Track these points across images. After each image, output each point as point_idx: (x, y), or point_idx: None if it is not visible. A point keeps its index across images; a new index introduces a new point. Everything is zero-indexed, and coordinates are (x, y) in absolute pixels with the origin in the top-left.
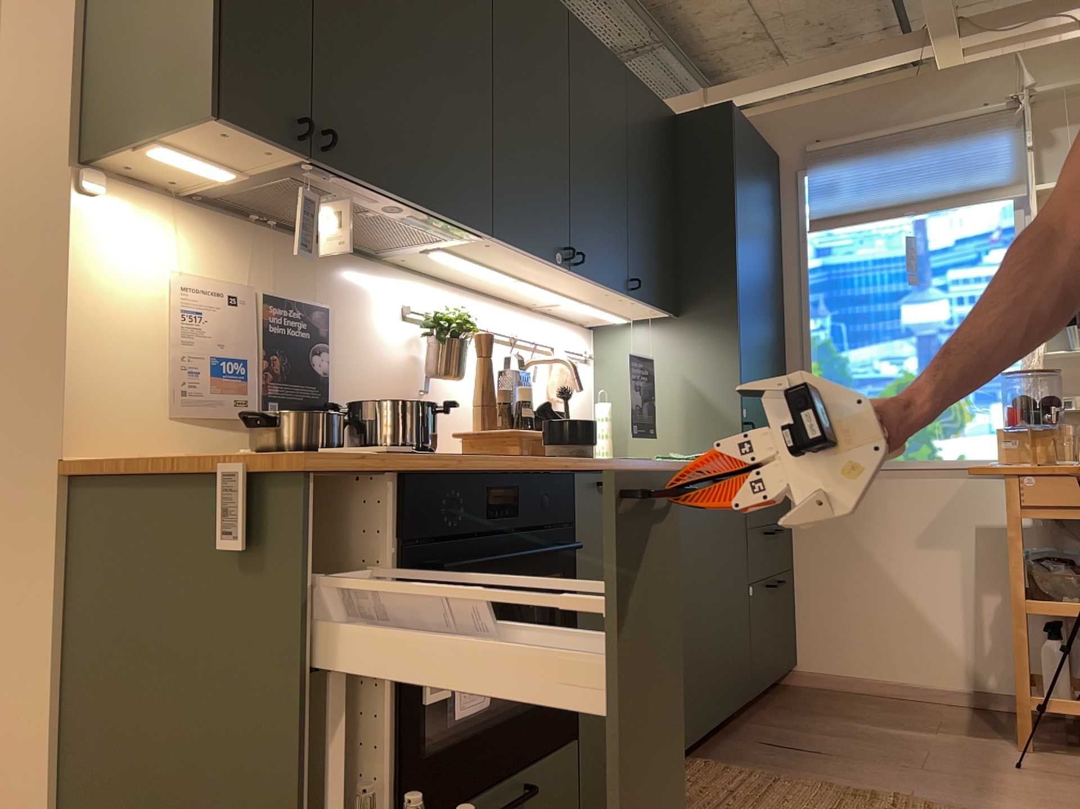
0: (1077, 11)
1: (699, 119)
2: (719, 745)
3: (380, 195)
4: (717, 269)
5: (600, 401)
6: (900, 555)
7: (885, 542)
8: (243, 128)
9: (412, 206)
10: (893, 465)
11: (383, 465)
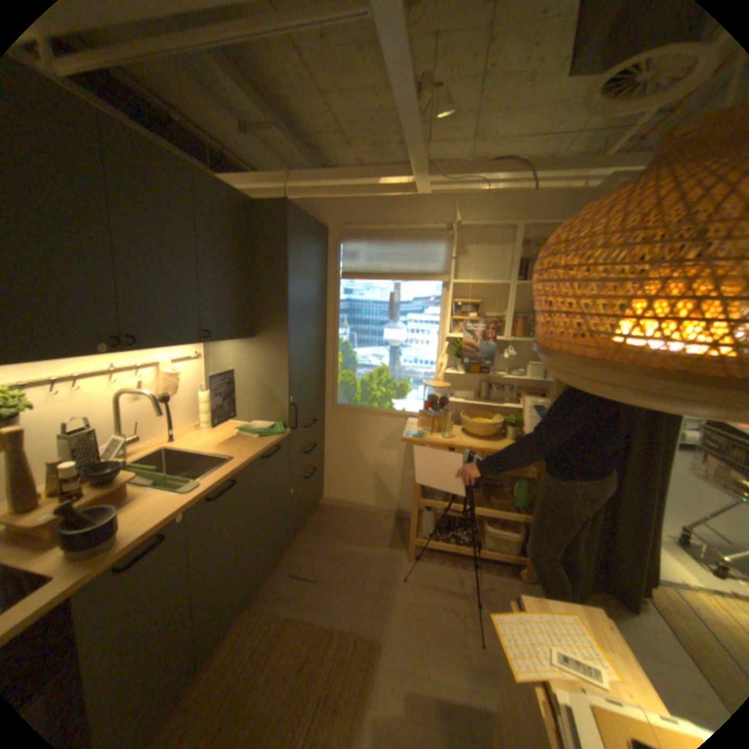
0: (491, 176)
1: (267, 206)
2: (264, 584)
3: None
4: (276, 313)
5: (202, 389)
6: (372, 452)
7: (366, 445)
8: None
9: None
10: (373, 410)
11: None
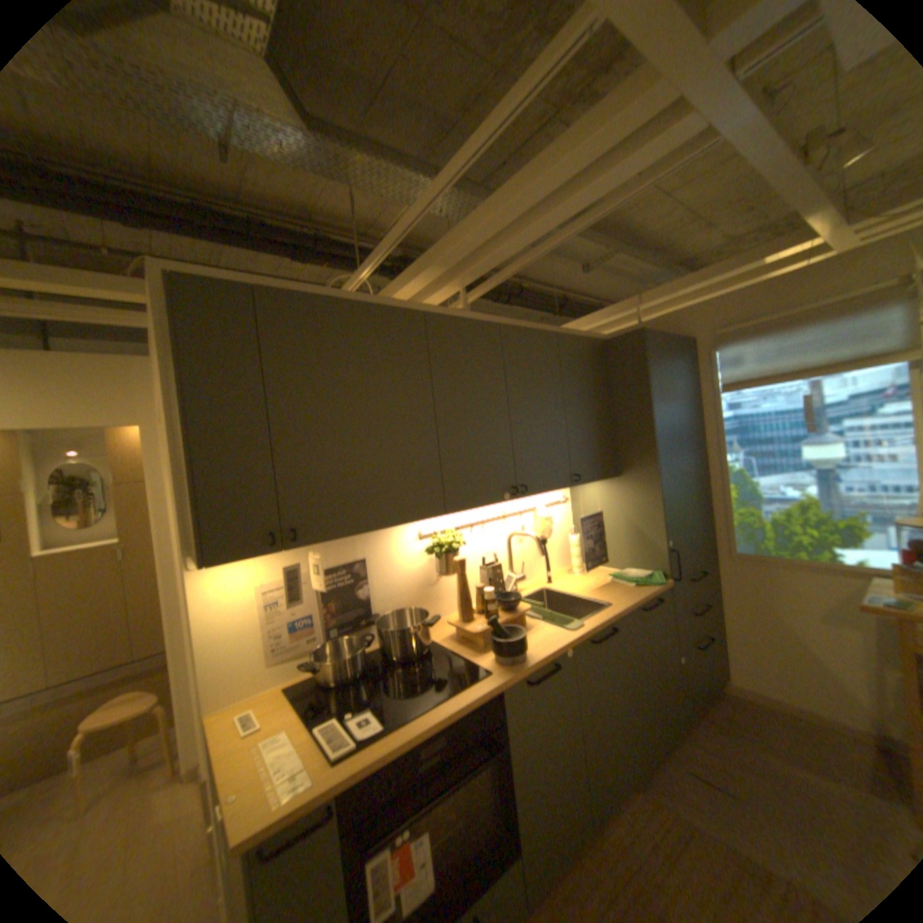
0: None
1: (622, 341)
2: (659, 773)
3: (349, 535)
4: (642, 446)
5: (571, 533)
6: (808, 626)
7: (795, 615)
8: (227, 560)
9: (376, 529)
10: (800, 563)
11: (313, 805)
